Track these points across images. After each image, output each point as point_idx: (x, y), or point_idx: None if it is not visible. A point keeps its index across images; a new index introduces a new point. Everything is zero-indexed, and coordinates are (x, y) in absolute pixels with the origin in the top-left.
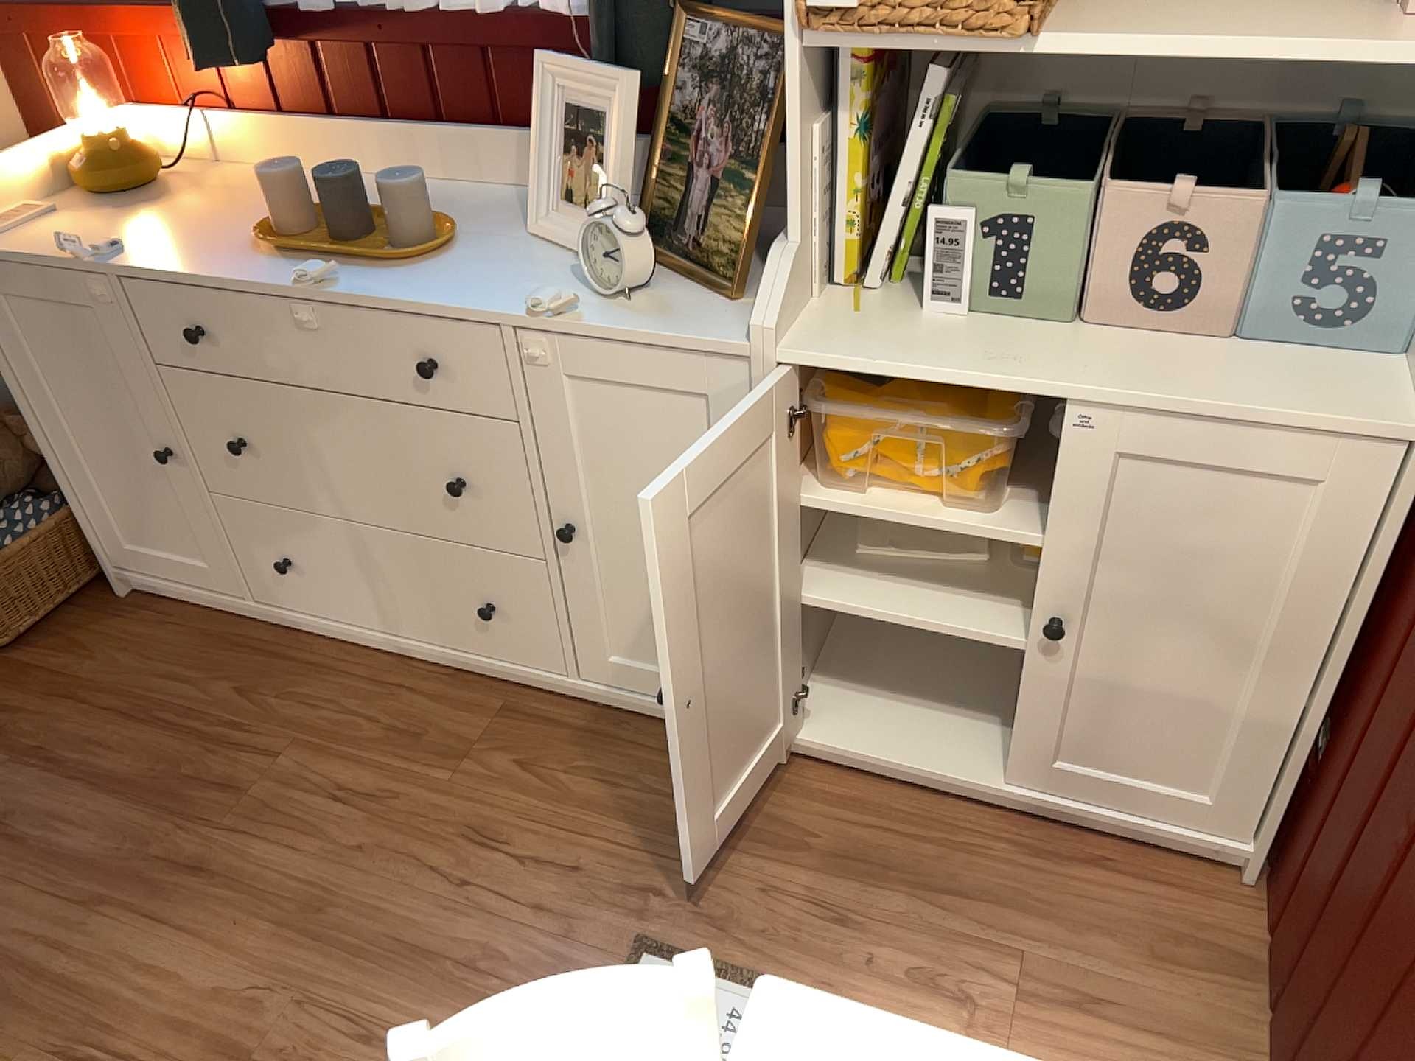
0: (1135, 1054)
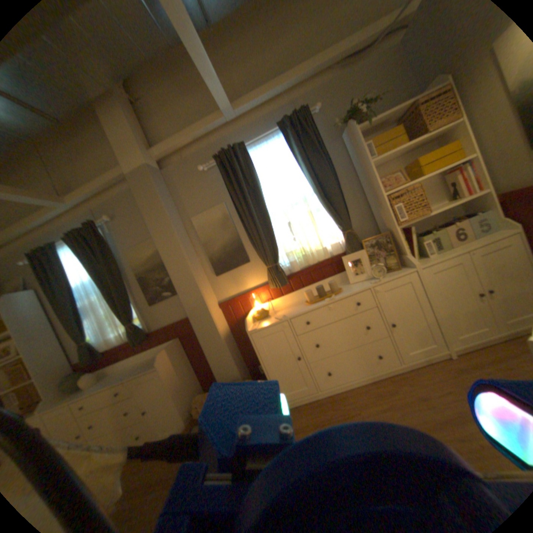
0: None
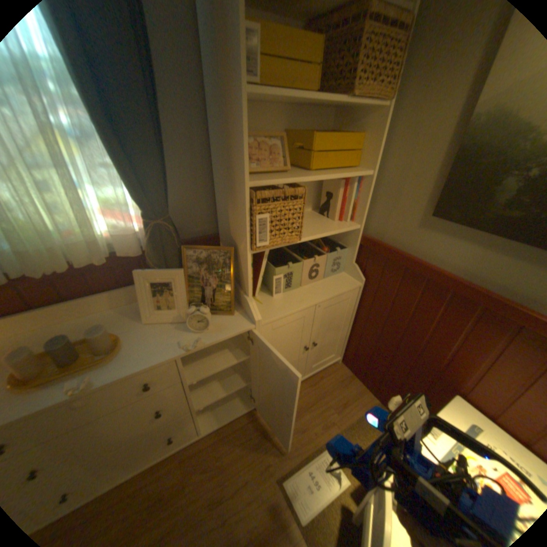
0: (361, 408)
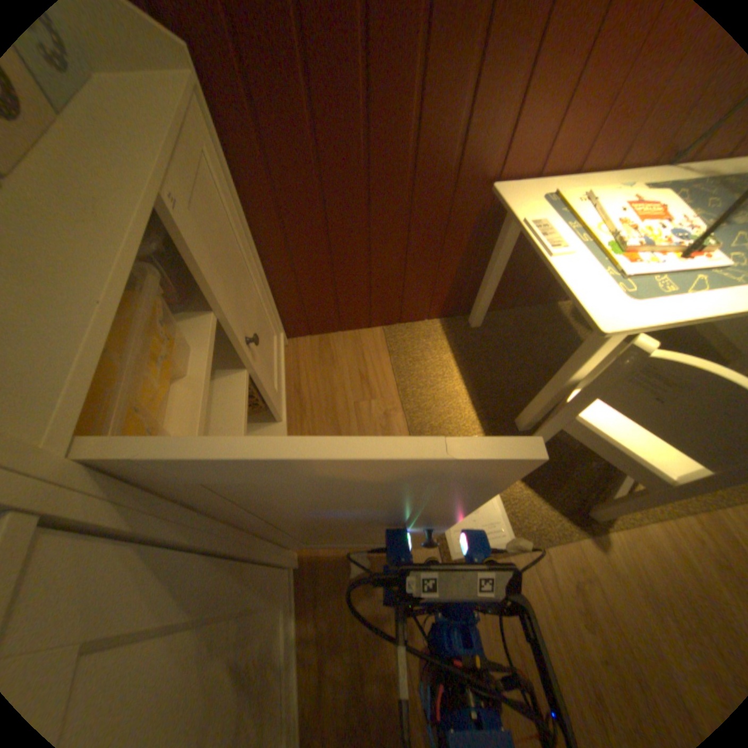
0: (377, 357)
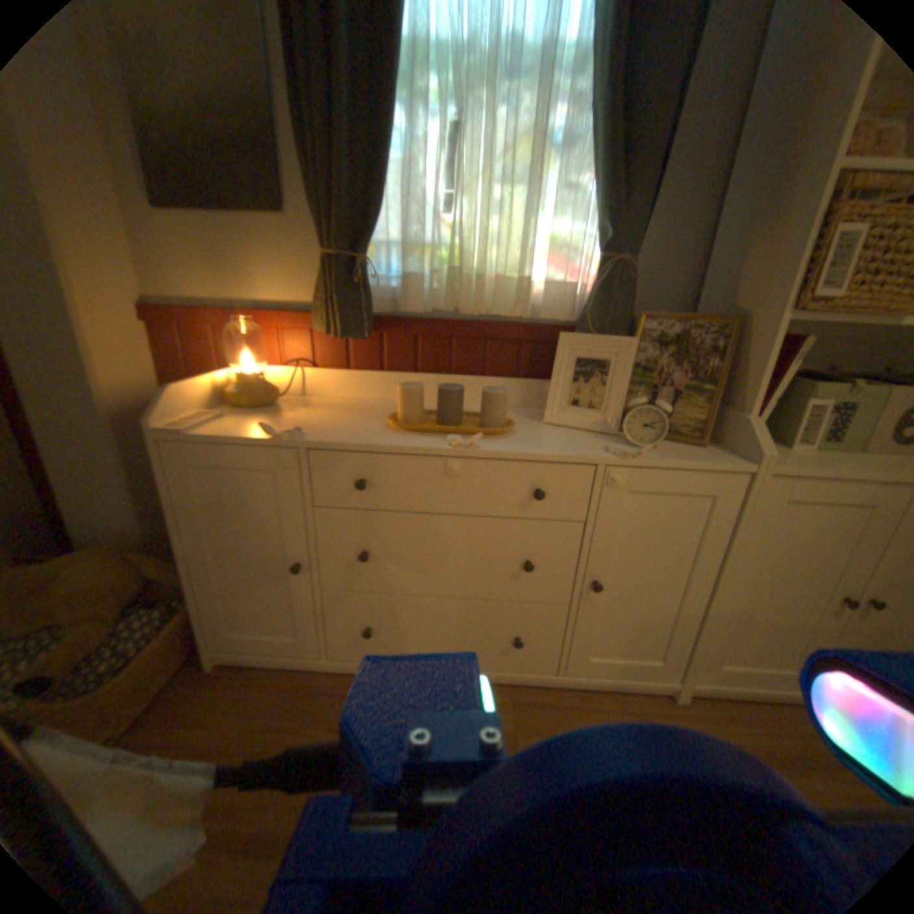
0: None
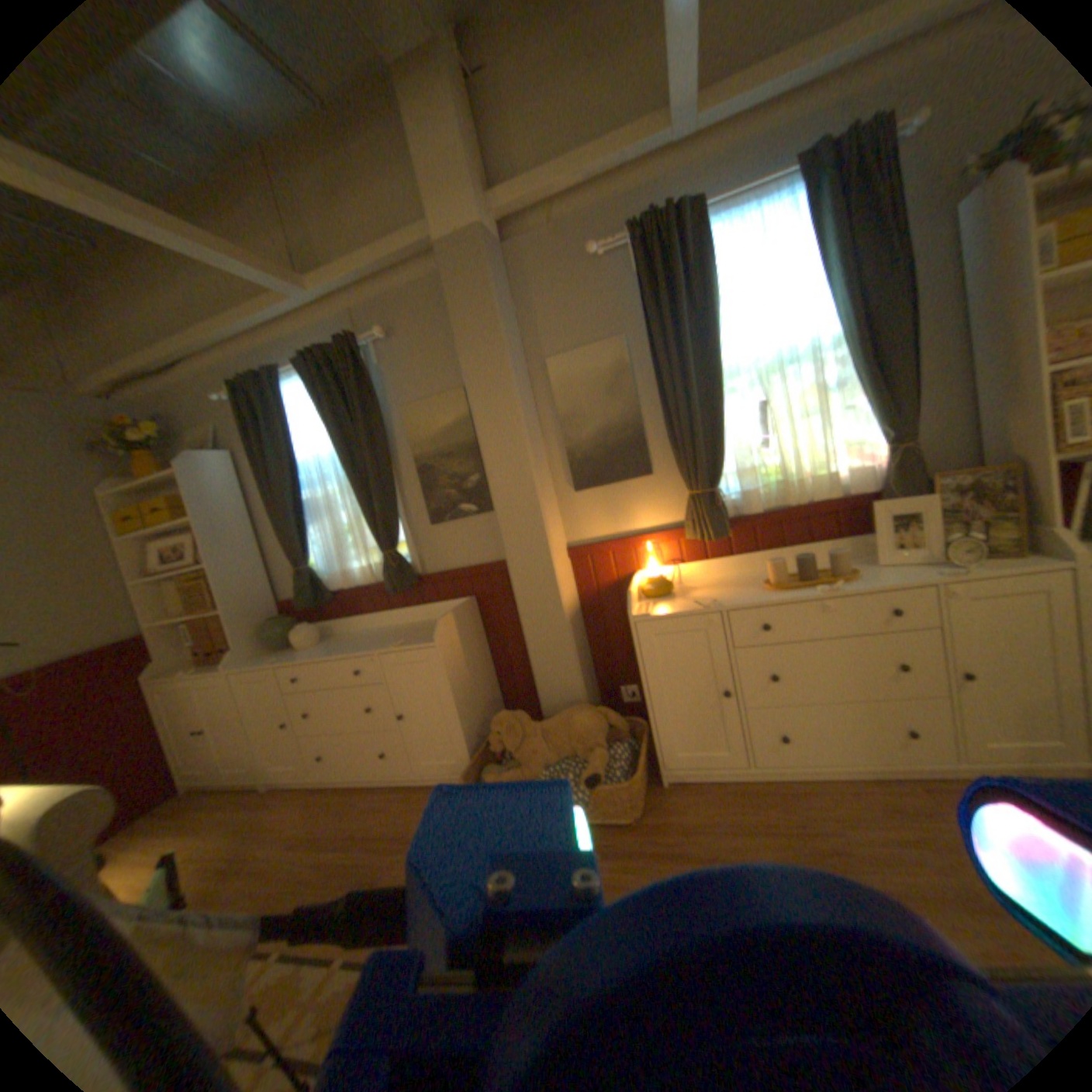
0: None
